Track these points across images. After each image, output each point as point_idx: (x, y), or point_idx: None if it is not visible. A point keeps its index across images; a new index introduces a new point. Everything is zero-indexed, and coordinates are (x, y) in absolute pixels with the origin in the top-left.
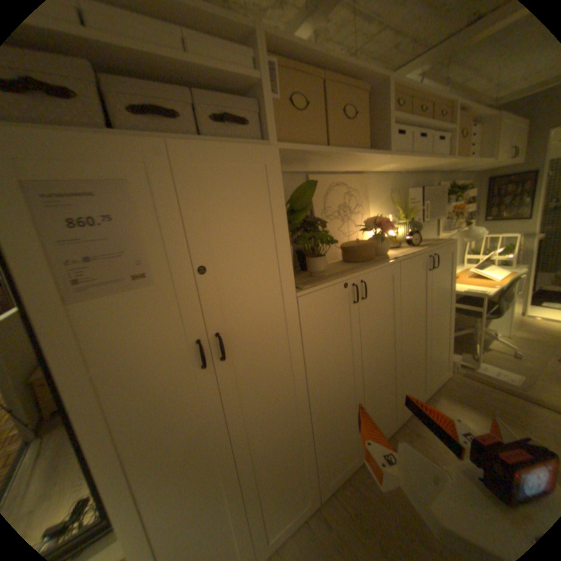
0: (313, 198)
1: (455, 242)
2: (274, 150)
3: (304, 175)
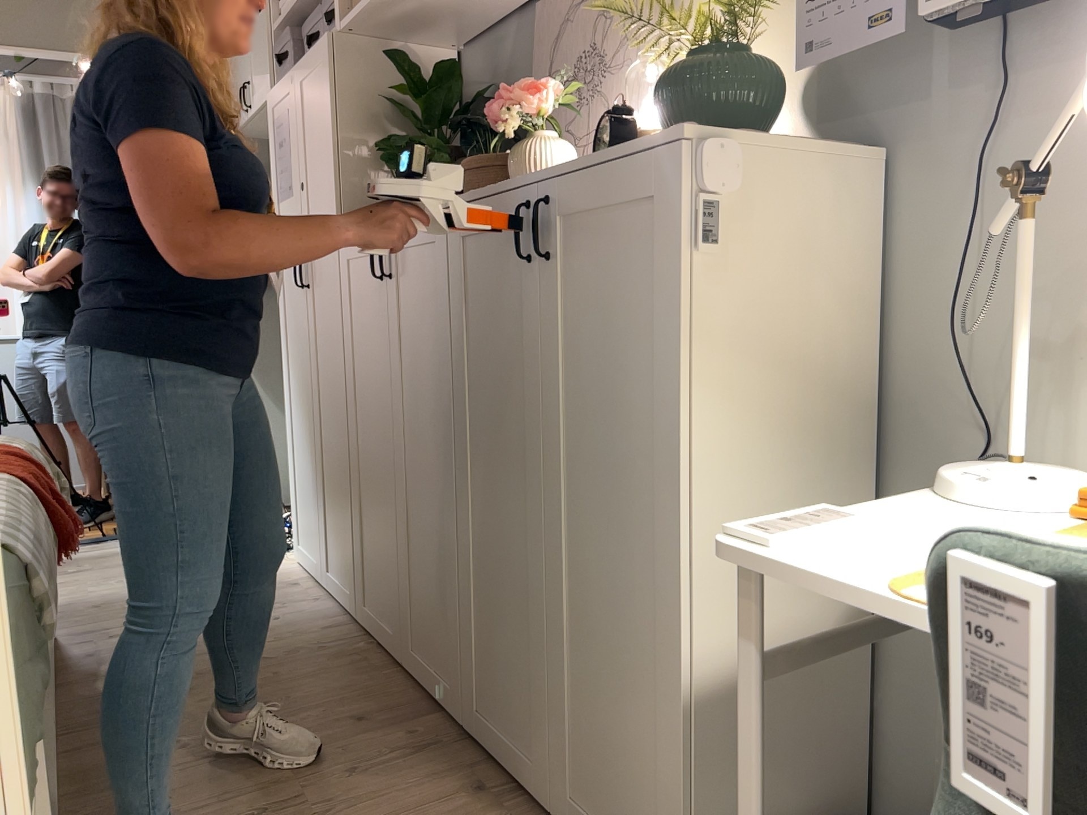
0: (537, 55)
1: (682, 144)
2: (330, 34)
3: (538, 4)
